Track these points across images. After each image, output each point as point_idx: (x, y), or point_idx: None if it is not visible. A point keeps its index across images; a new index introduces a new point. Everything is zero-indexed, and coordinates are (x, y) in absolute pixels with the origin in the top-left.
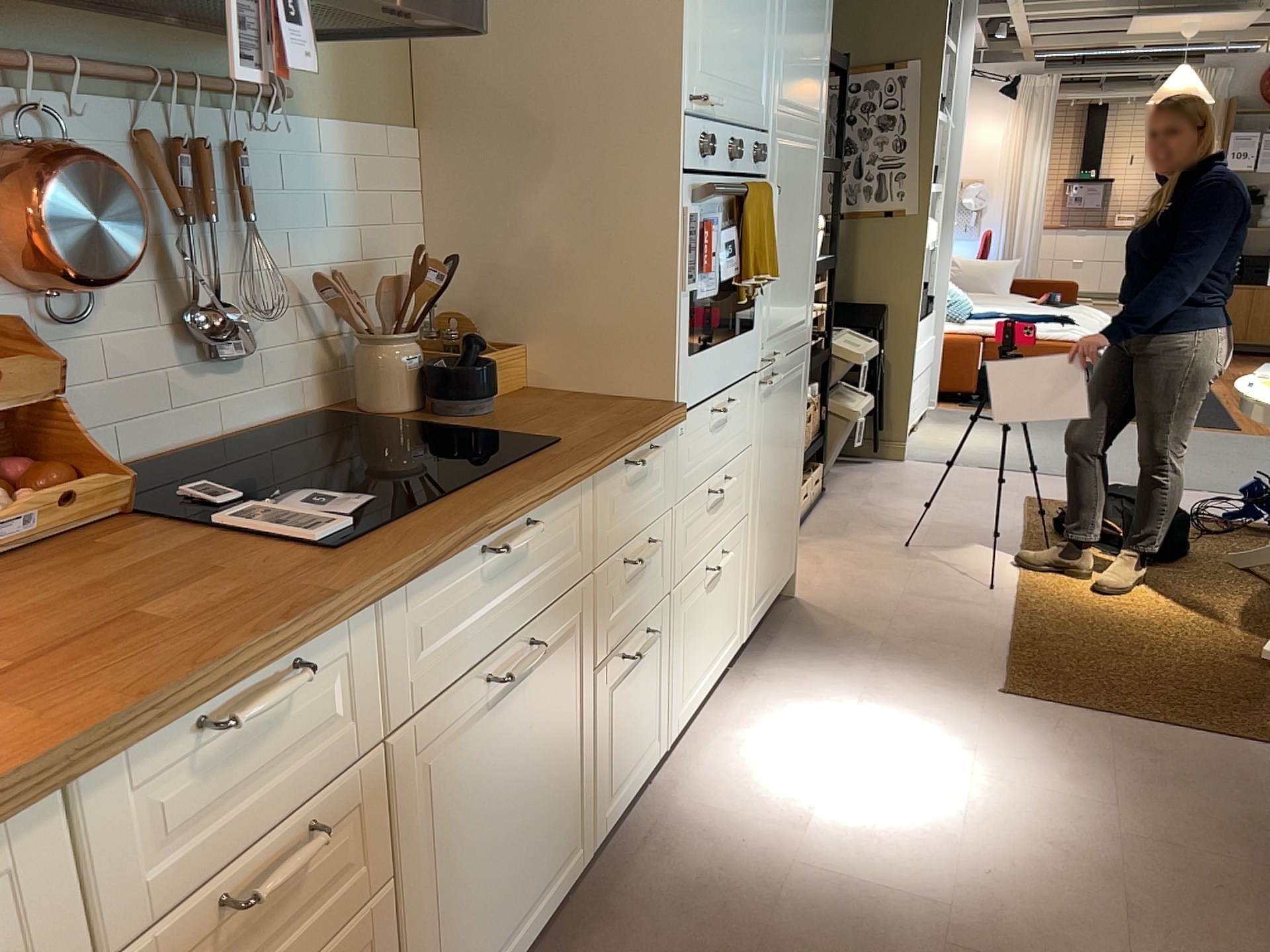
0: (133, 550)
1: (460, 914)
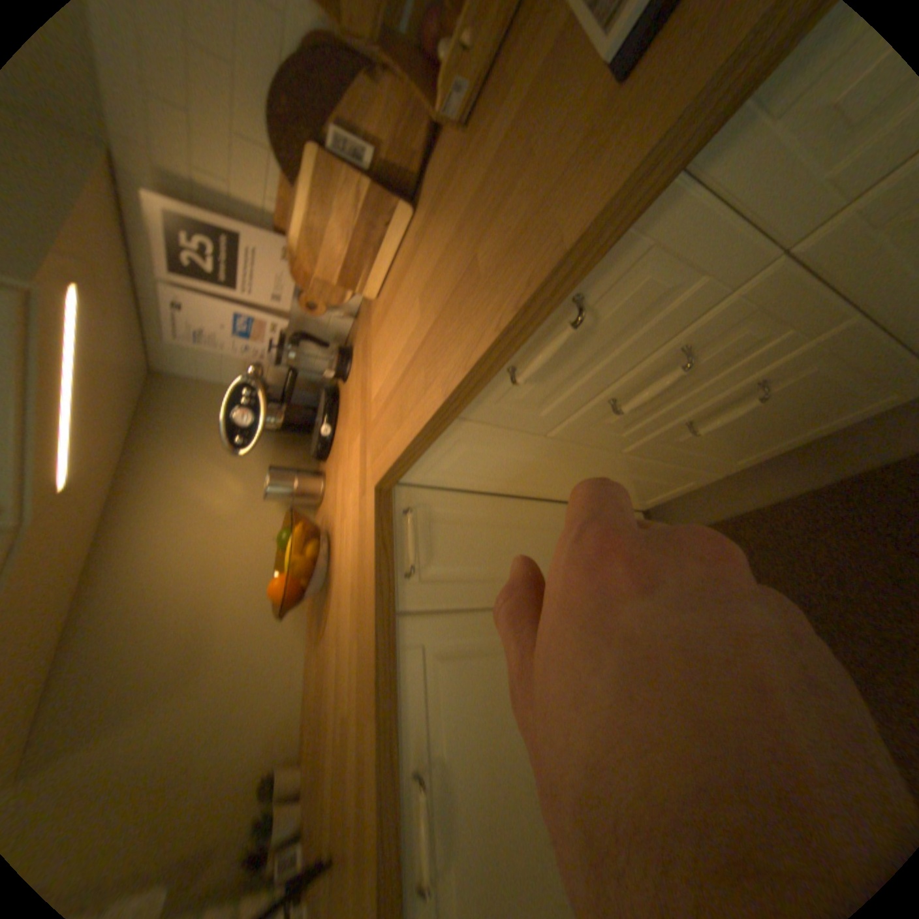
0: (520, 91)
1: None
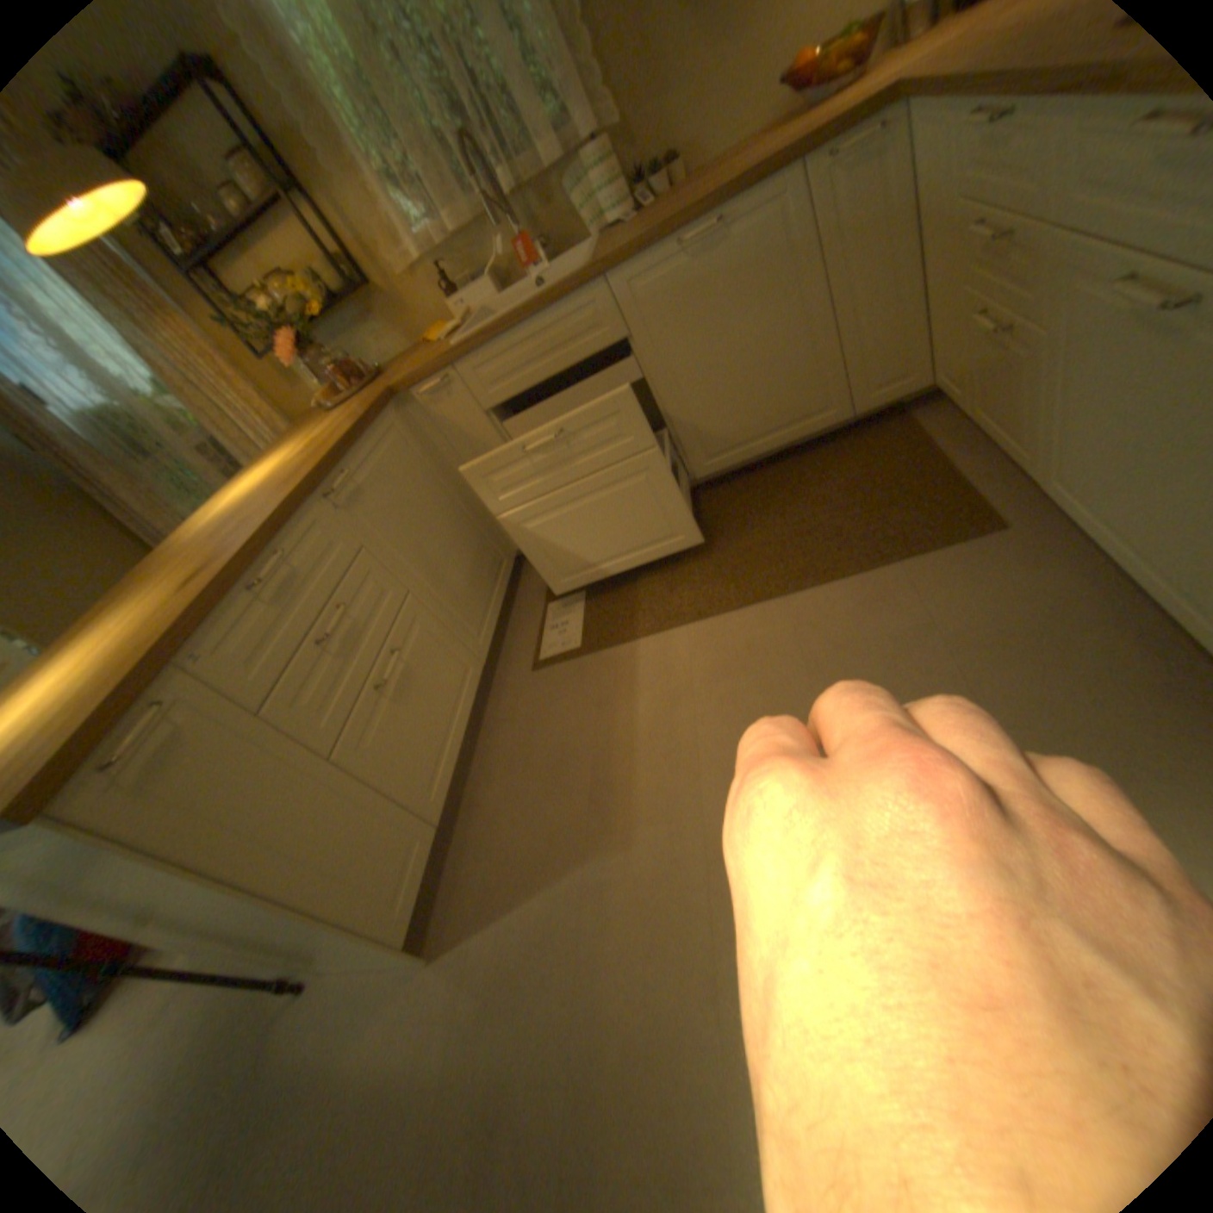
0: None
1: (1084, 435)
